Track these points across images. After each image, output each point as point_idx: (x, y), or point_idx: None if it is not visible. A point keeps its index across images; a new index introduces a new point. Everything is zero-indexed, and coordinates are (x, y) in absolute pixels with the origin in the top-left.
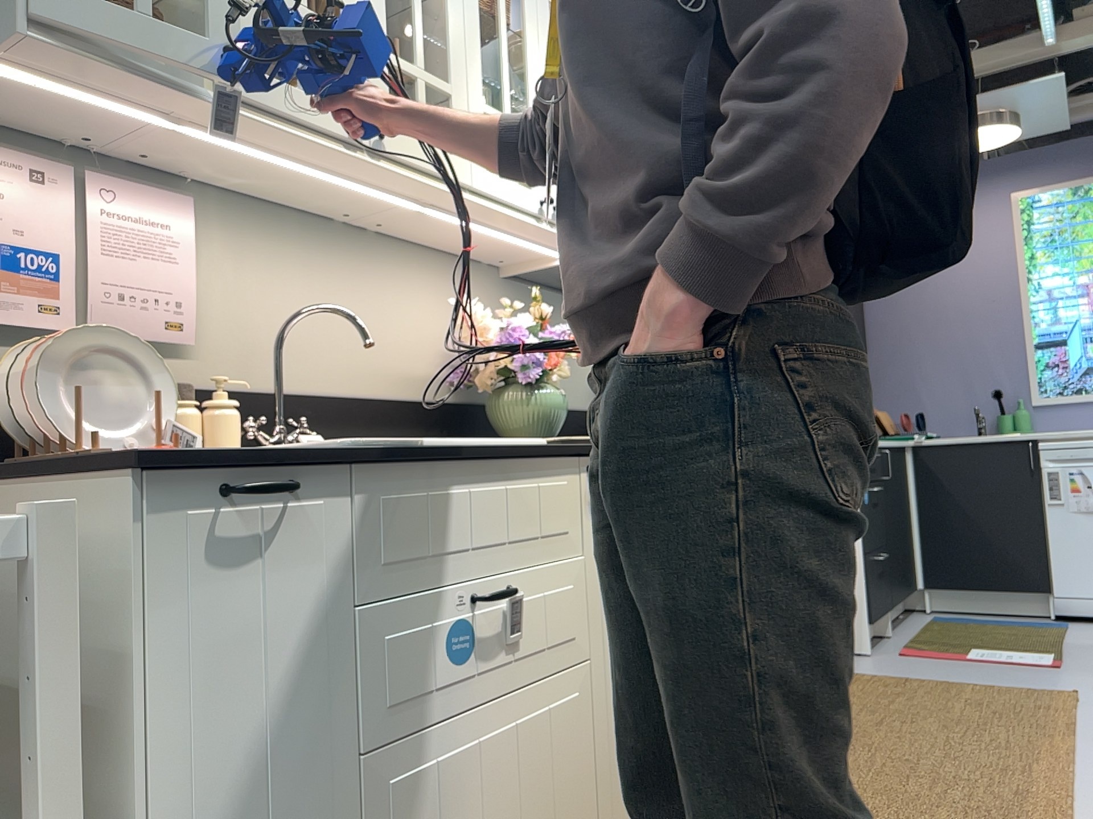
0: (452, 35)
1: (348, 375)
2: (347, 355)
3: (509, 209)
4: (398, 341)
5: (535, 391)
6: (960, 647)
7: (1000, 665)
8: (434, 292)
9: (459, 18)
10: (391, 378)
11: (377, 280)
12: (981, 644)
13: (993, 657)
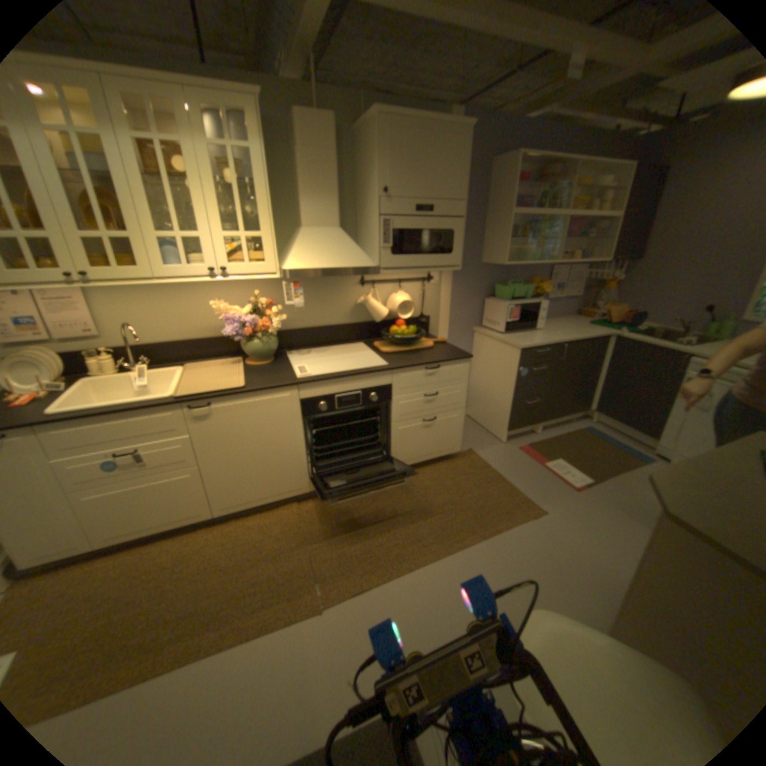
0: (124, 205)
1: (180, 333)
2: (178, 325)
3: (191, 279)
4: (207, 315)
5: (252, 342)
6: (557, 456)
7: (552, 478)
8: (226, 290)
9: (128, 193)
10: (204, 331)
11: (190, 292)
12: (570, 459)
13: (558, 471)
